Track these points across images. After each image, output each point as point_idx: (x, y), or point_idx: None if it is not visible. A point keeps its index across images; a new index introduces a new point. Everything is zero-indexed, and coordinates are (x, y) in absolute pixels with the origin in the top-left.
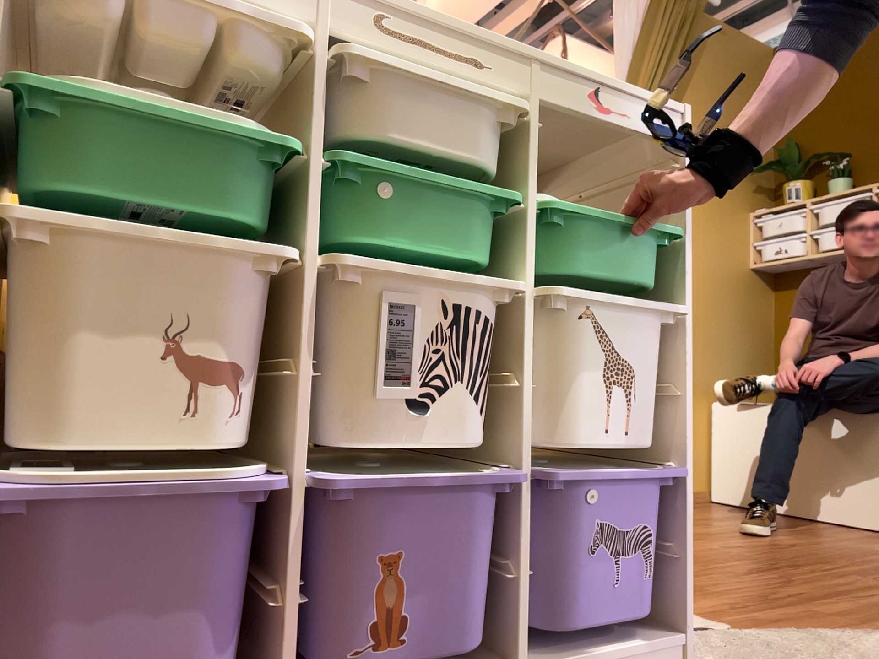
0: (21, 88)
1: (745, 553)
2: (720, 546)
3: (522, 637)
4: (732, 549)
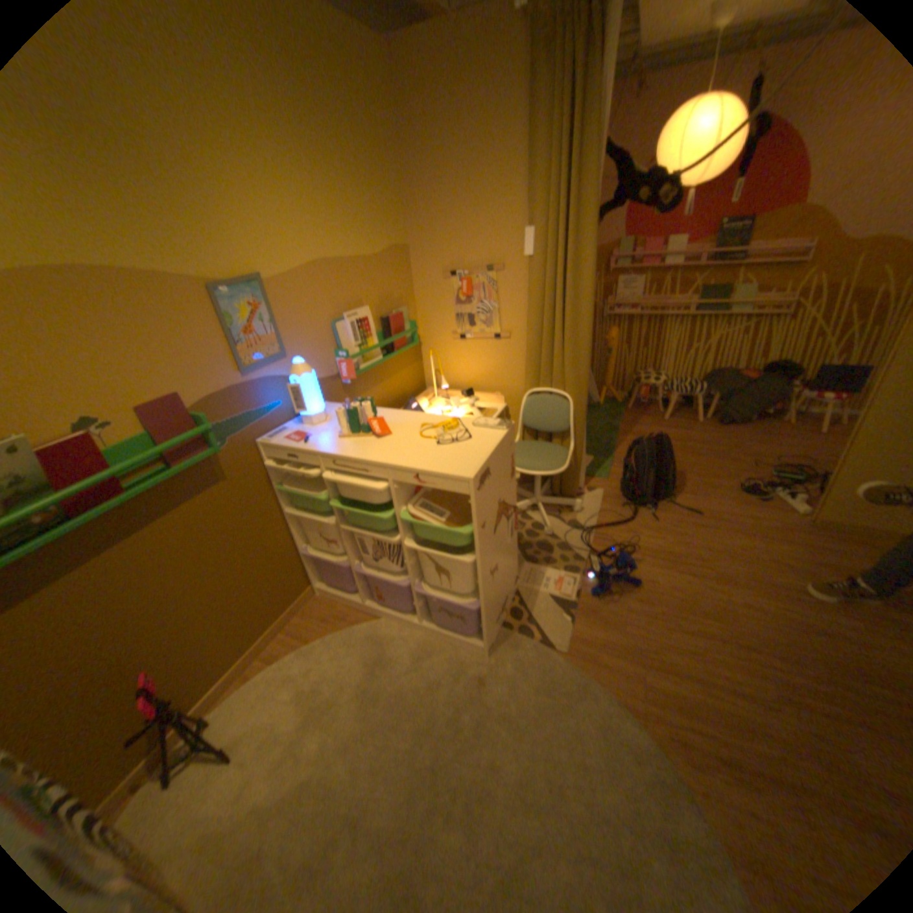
0: (279, 485)
1: (739, 622)
2: (739, 606)
3: (422, 619)
4: (739, 614)
